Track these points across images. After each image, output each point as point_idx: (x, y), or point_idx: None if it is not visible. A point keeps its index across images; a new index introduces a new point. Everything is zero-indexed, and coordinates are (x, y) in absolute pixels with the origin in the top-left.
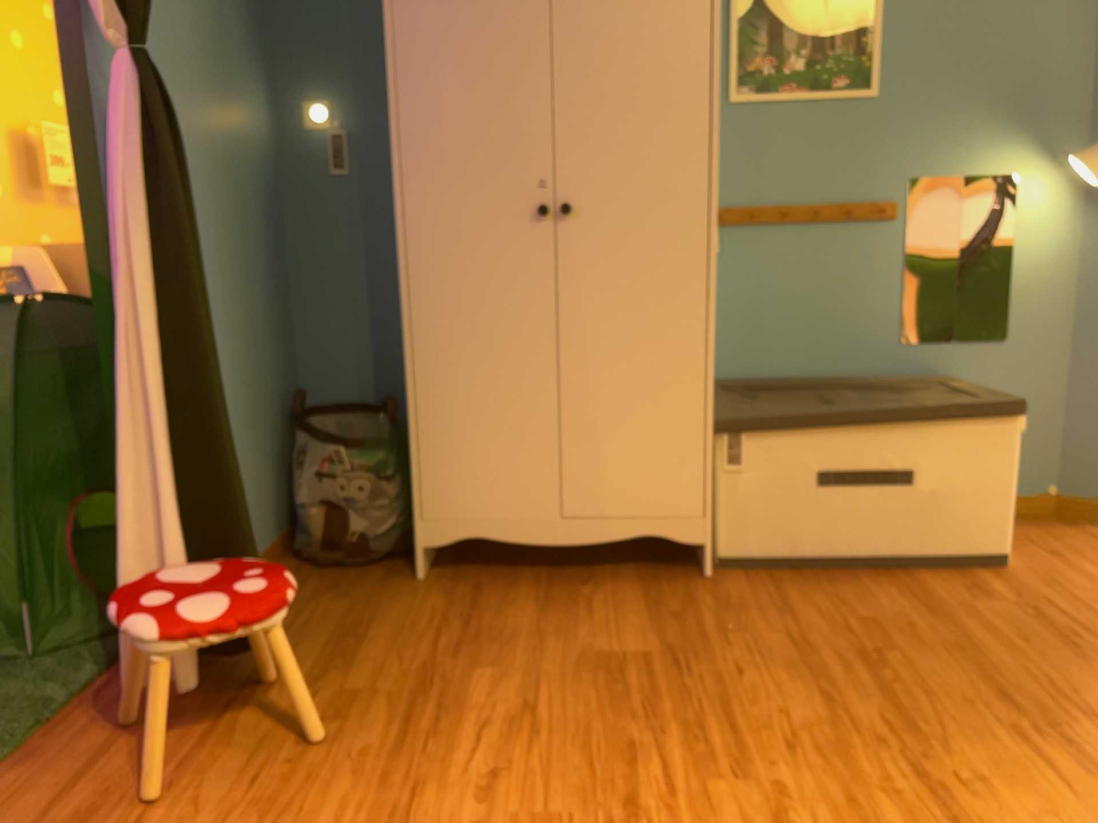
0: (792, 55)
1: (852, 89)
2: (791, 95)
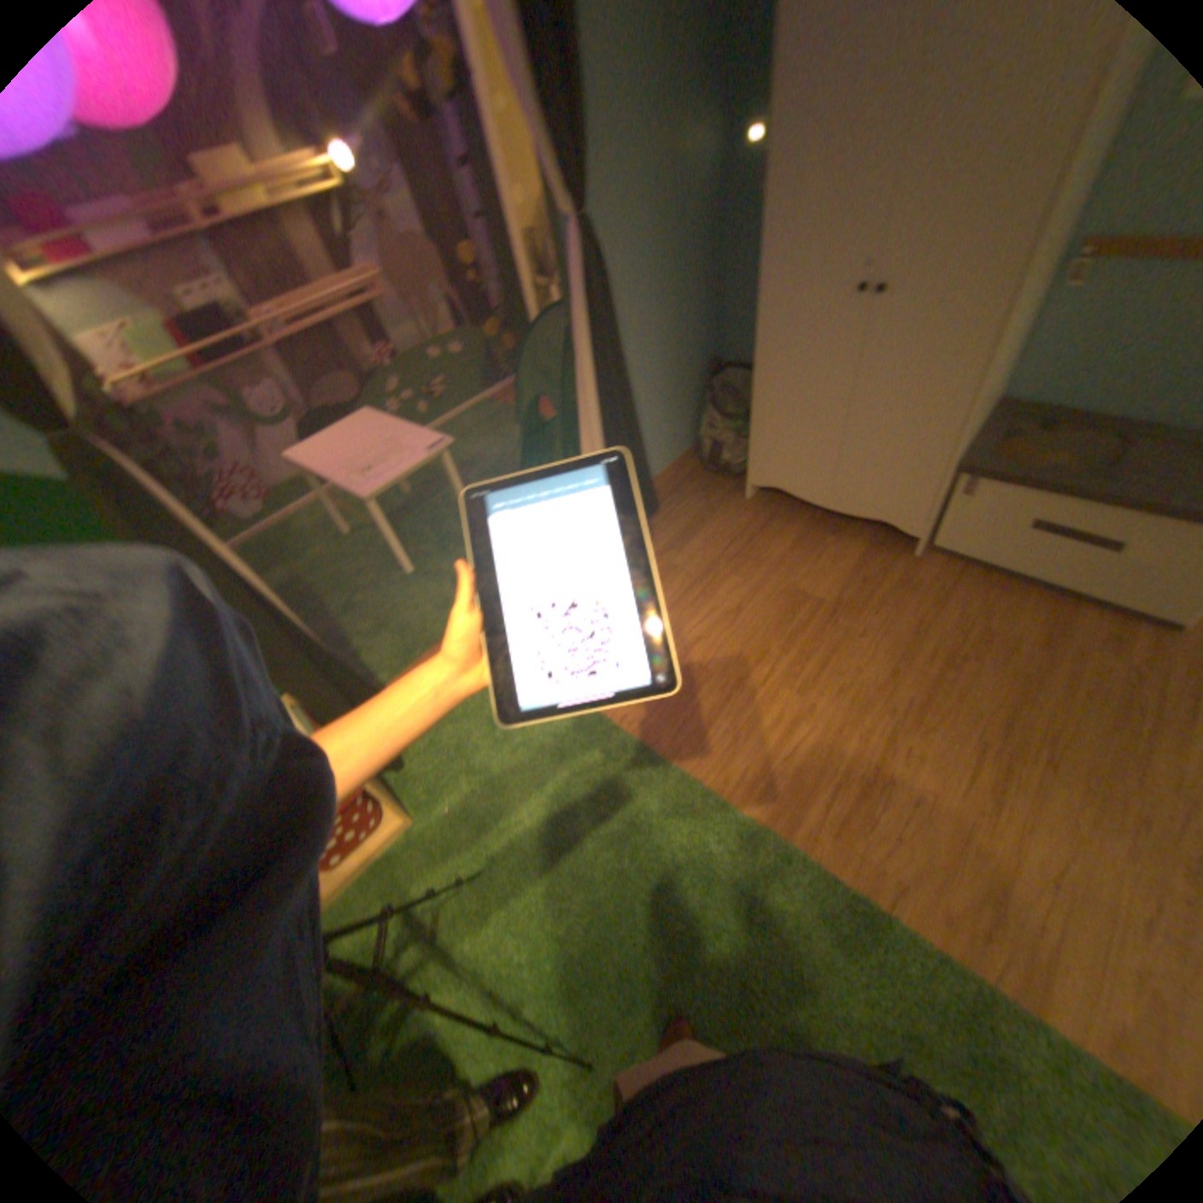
0: None
1: None
2: None
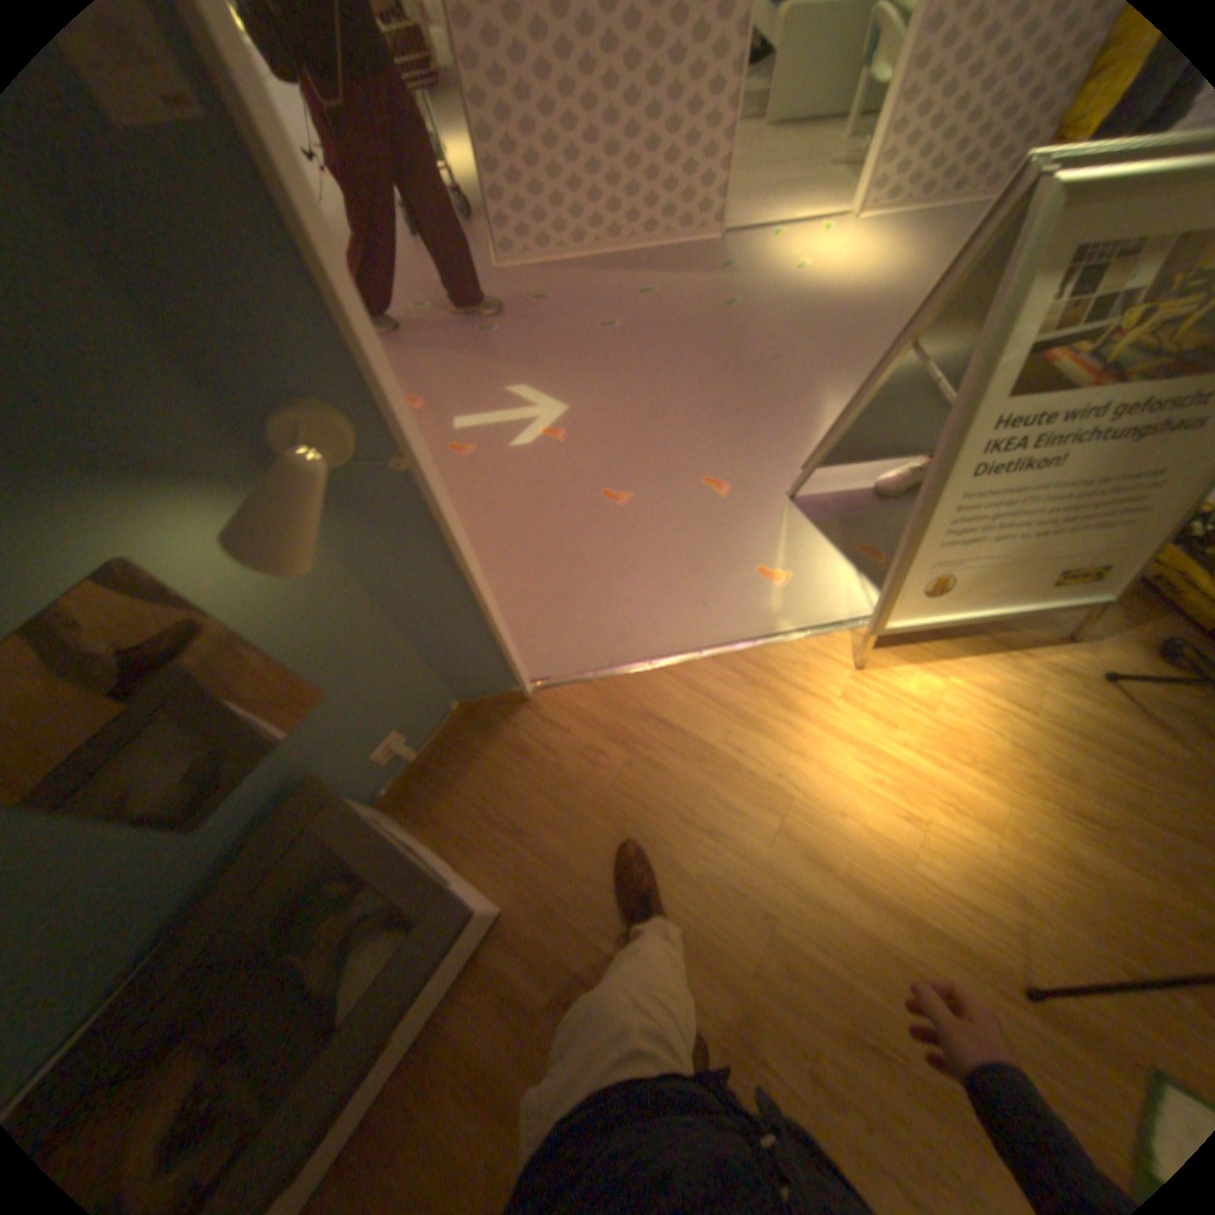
0: None
1: None
2: None
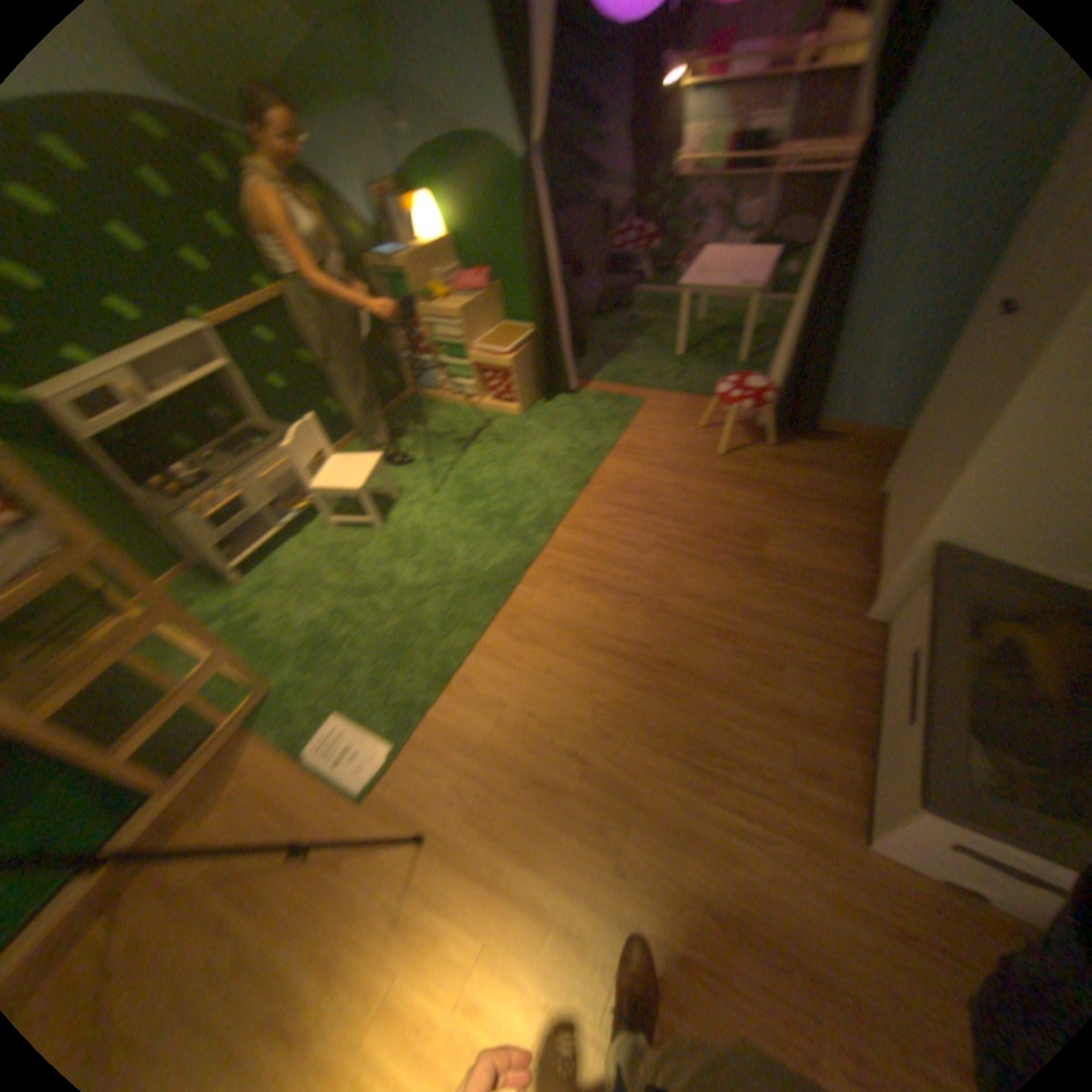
0: None
1: None
2: None
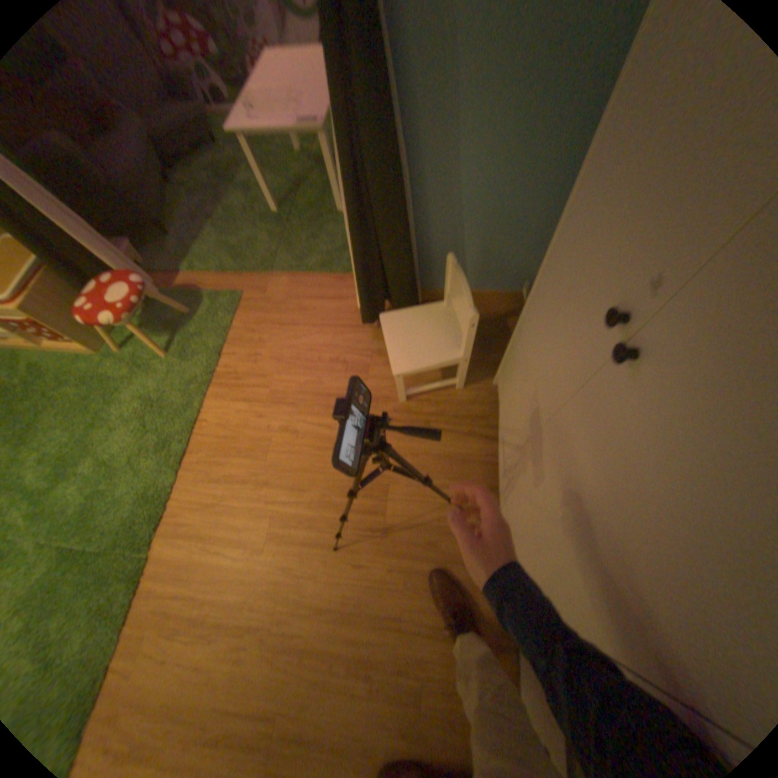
0: None
1: None
2: None
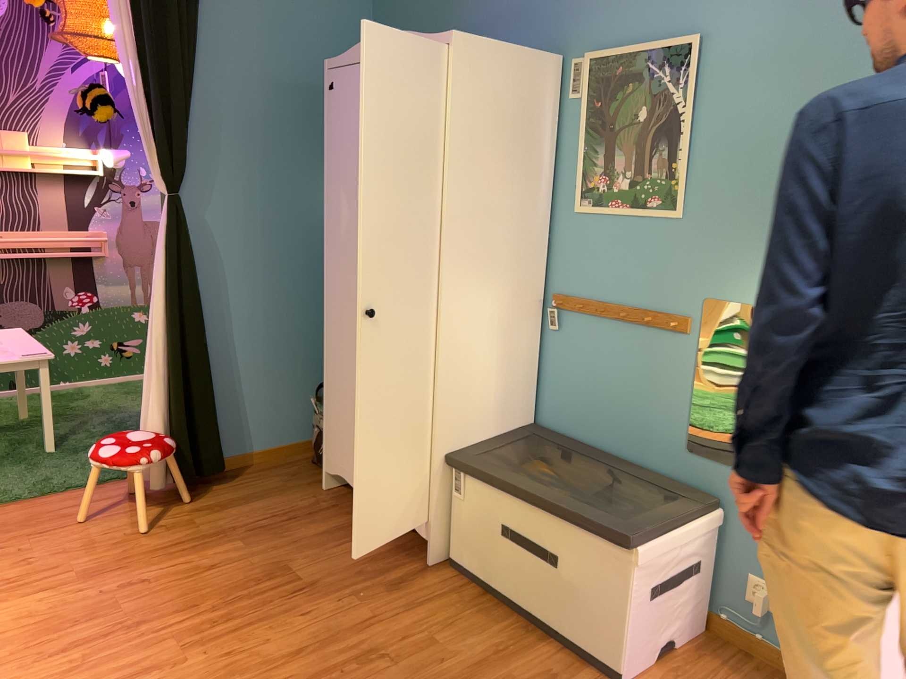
0: (619, 177)
1: (660, 210)
2: (614, 211)
